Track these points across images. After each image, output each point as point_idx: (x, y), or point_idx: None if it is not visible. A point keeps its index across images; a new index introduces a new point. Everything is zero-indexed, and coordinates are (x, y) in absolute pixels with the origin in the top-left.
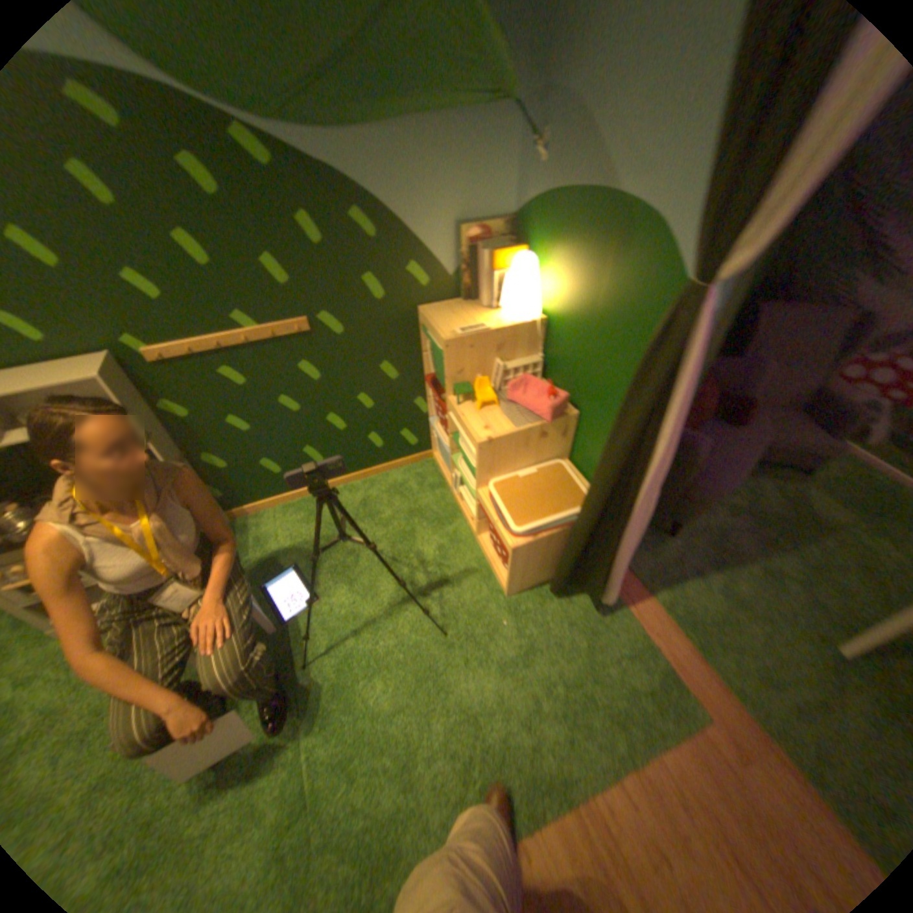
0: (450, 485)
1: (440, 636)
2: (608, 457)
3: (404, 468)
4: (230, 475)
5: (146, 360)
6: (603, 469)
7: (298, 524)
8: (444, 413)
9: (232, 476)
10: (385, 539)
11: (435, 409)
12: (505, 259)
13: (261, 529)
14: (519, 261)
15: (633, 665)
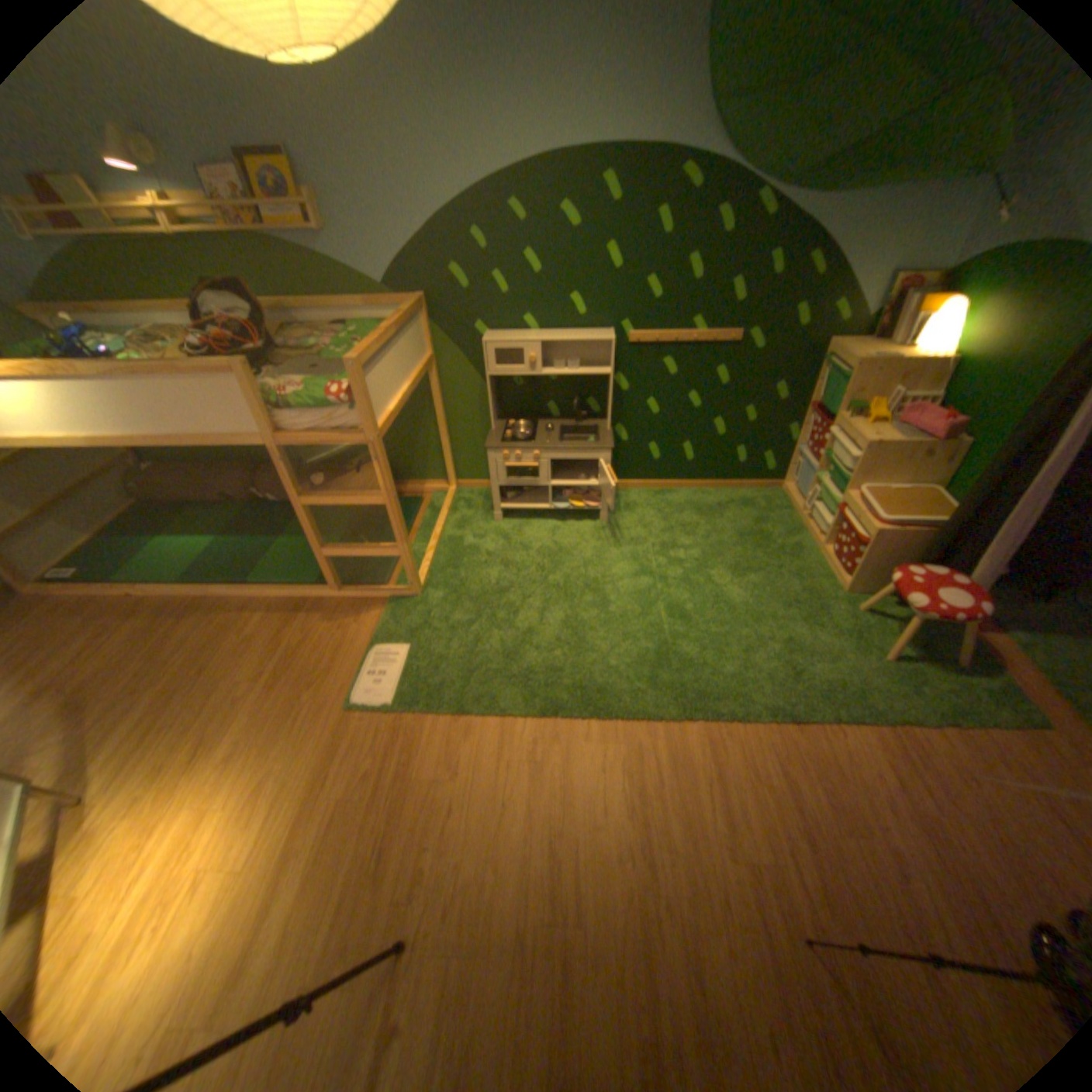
0: (798, 508)
1: (779, 599)
2: (1007, 448)
3: (752, 489)
4: (624, 449)
5: (626, 340)
6: (998, 460)
7: (658, 504)
8: (828, 428)
9: (625, 450)
10: (732, 531)
11: (811, 432)
12: (933, 302)
13: (628, 500)
14: (949, 303)
15: (972, 669)
